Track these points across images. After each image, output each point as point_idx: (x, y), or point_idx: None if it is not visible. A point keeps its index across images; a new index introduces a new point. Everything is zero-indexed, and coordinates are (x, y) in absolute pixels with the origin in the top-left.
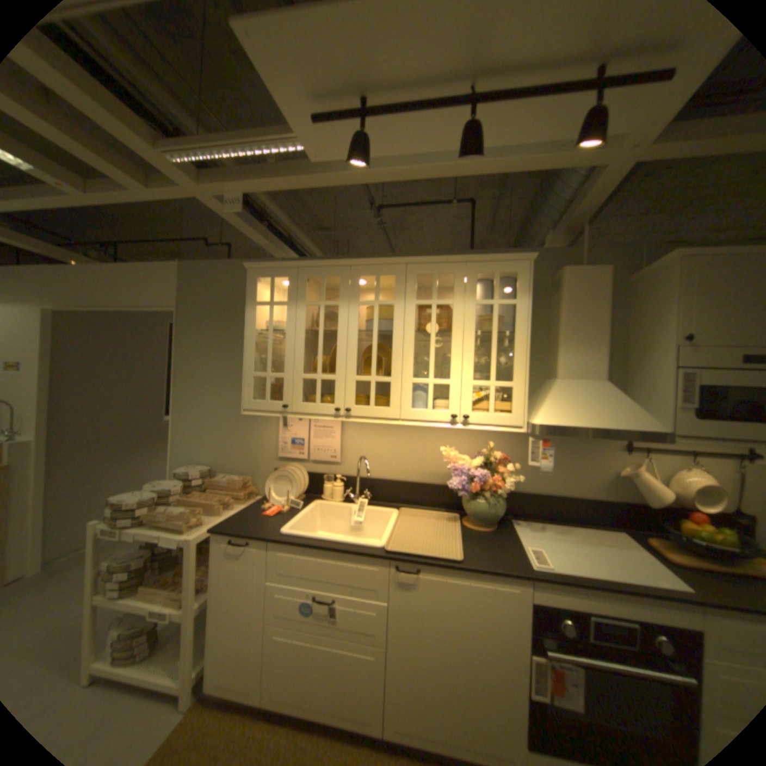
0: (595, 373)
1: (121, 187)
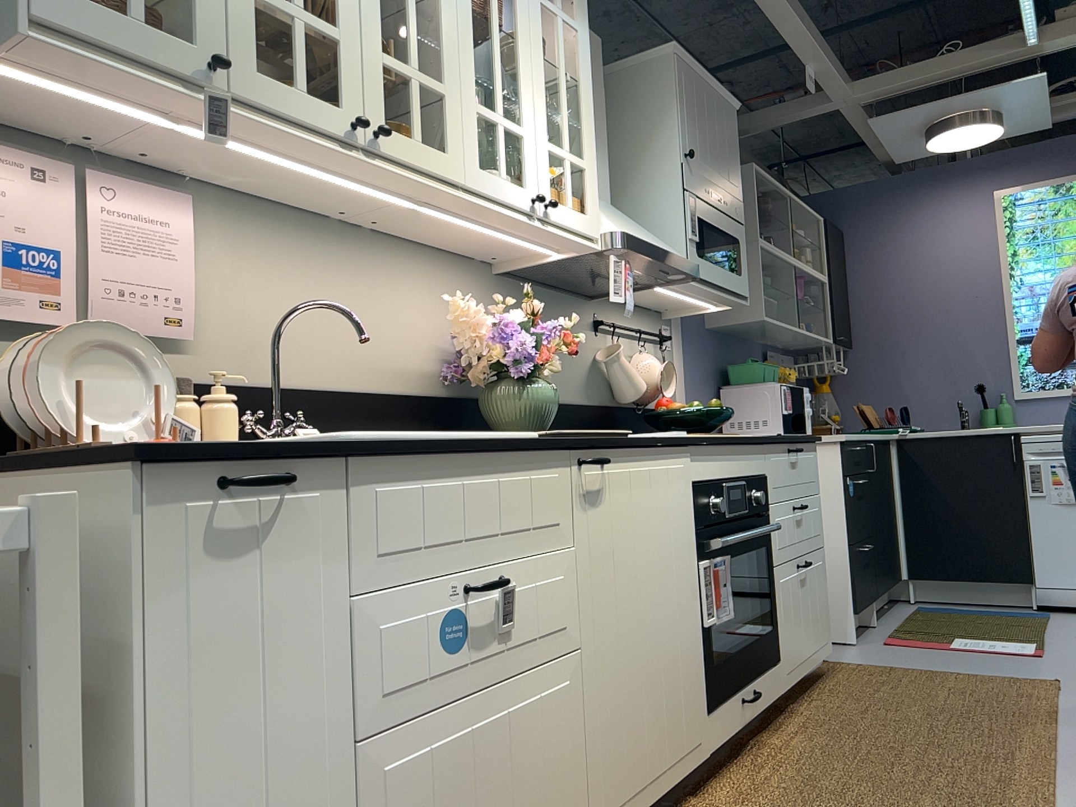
0: (605, 191)
1: None
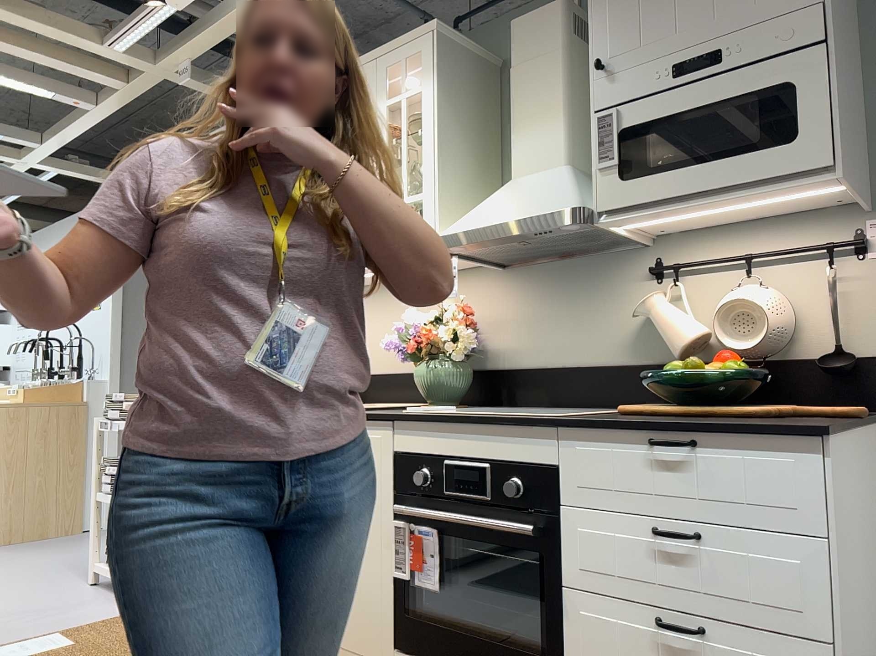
0: (549, 159)
1: (117, 91)
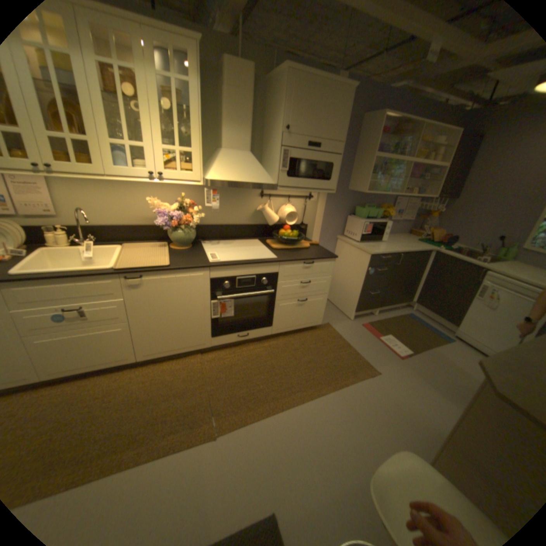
0: (244, 146)
1: None
